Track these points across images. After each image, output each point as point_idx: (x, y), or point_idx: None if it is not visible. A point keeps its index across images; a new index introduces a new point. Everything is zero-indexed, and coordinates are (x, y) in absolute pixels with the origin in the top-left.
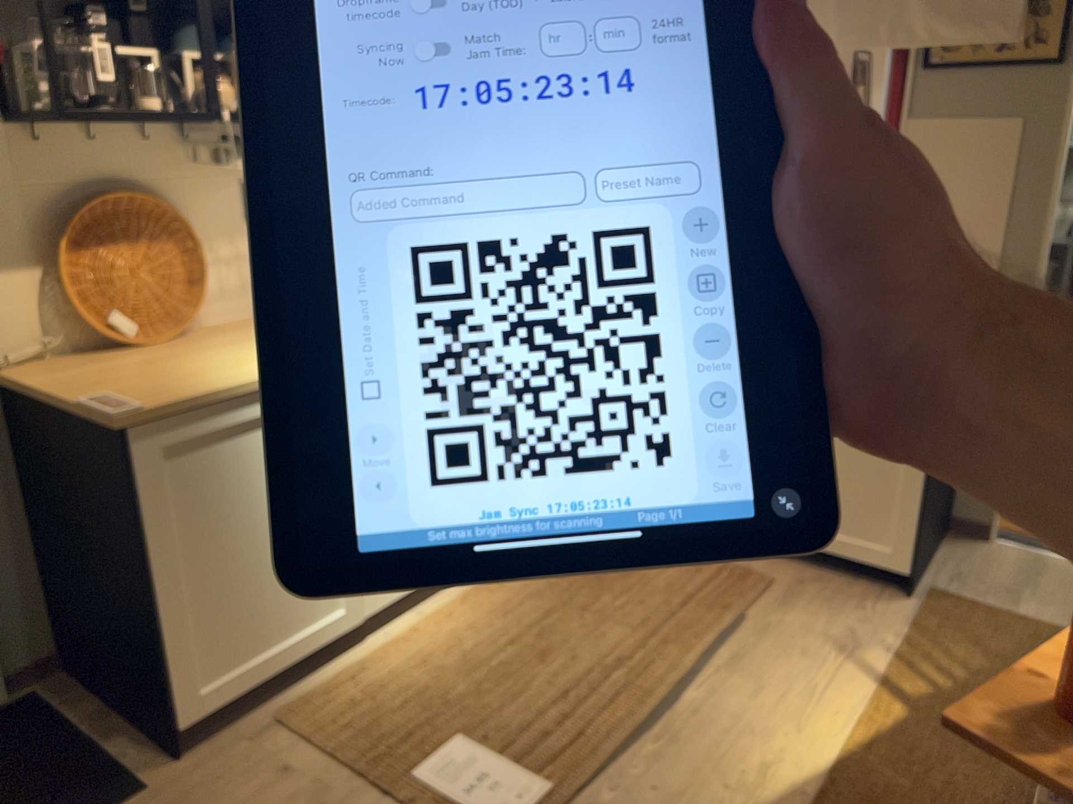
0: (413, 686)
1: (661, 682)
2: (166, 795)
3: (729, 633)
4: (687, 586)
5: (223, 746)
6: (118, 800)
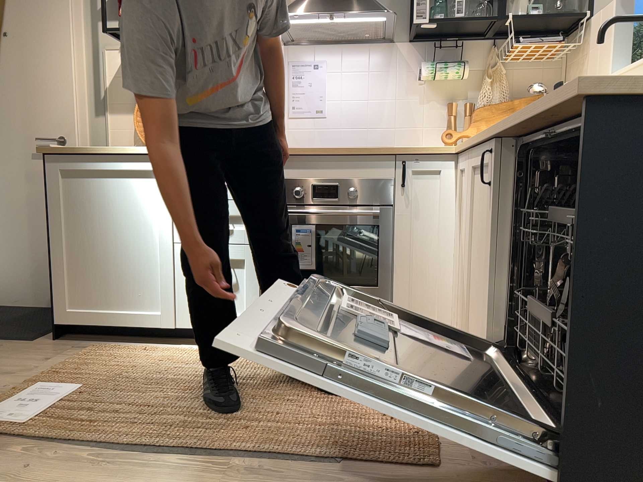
0: (135, 364)
1: (183, 442)
2: (28, 345)
3: (293, 461)
4: (358, 422)
5: (69, 344)
6: (24, 339)
